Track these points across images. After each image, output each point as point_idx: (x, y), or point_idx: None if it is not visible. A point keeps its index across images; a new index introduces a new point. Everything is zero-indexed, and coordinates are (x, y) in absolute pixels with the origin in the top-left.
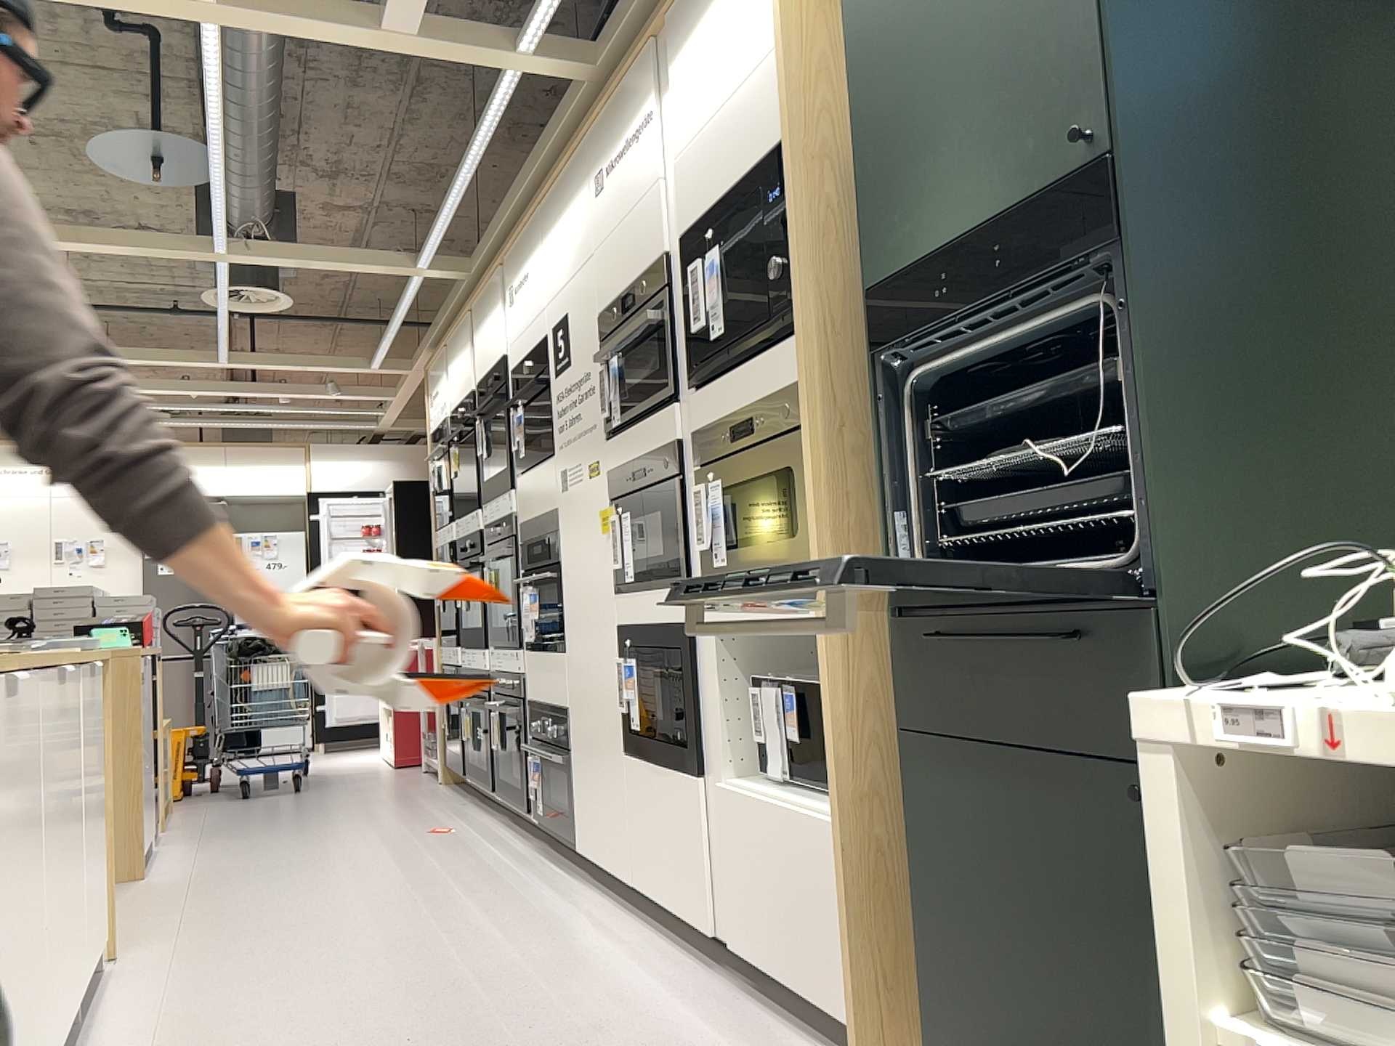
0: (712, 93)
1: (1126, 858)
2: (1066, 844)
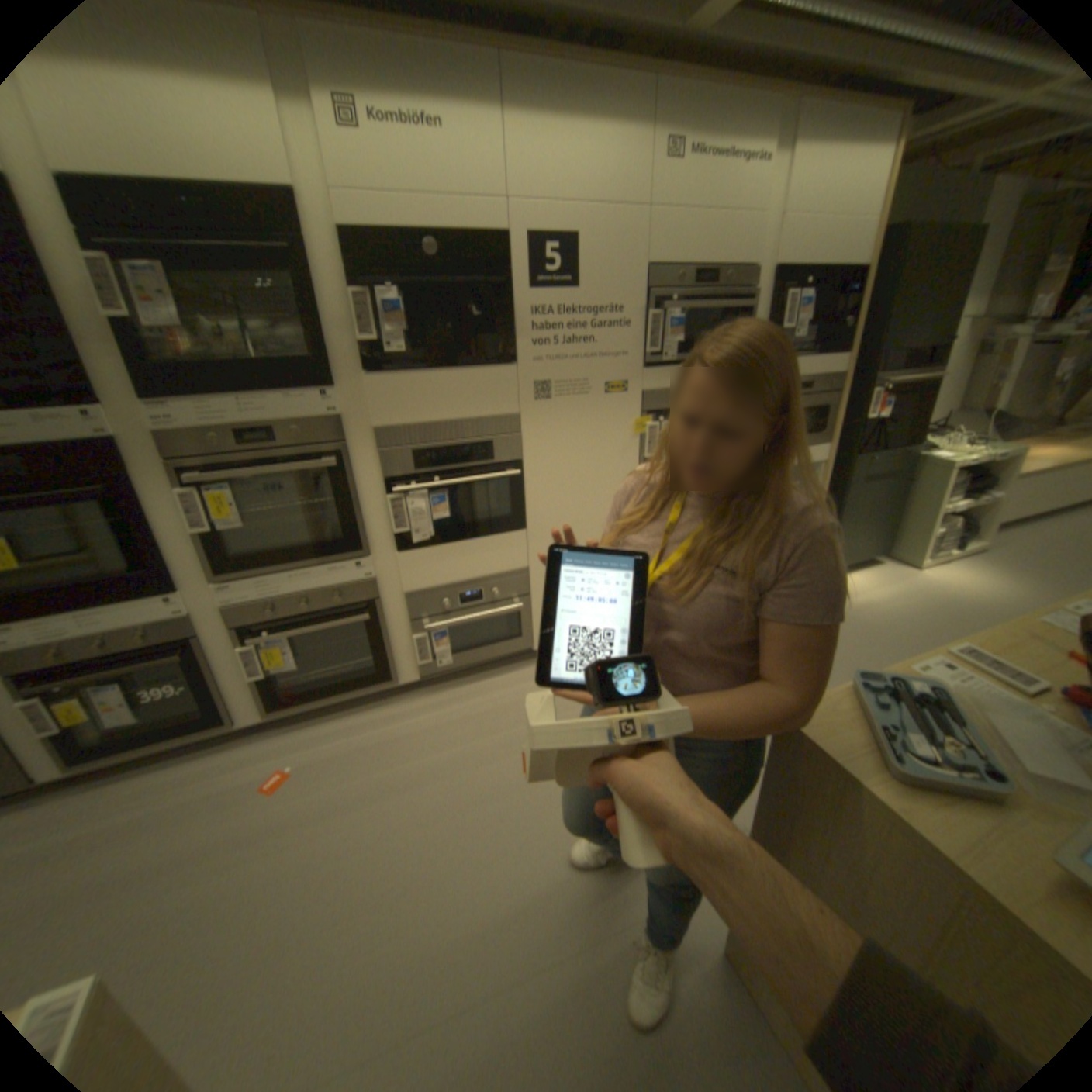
0: (828, 199)
1: (893, 496)
2: (882, 498)
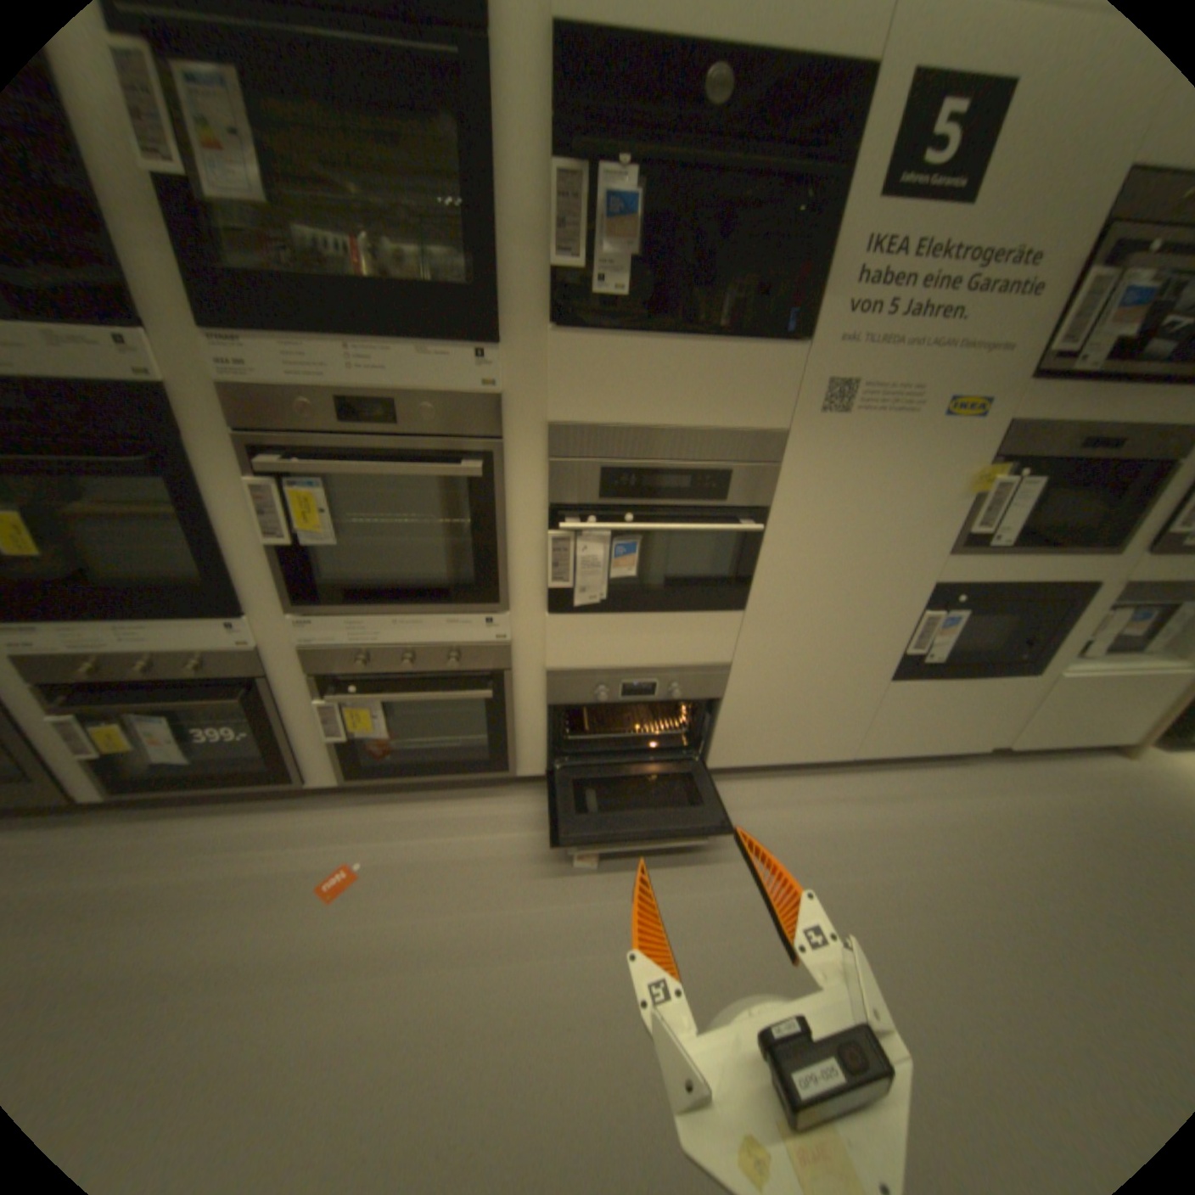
0: None
1: None
2: None
